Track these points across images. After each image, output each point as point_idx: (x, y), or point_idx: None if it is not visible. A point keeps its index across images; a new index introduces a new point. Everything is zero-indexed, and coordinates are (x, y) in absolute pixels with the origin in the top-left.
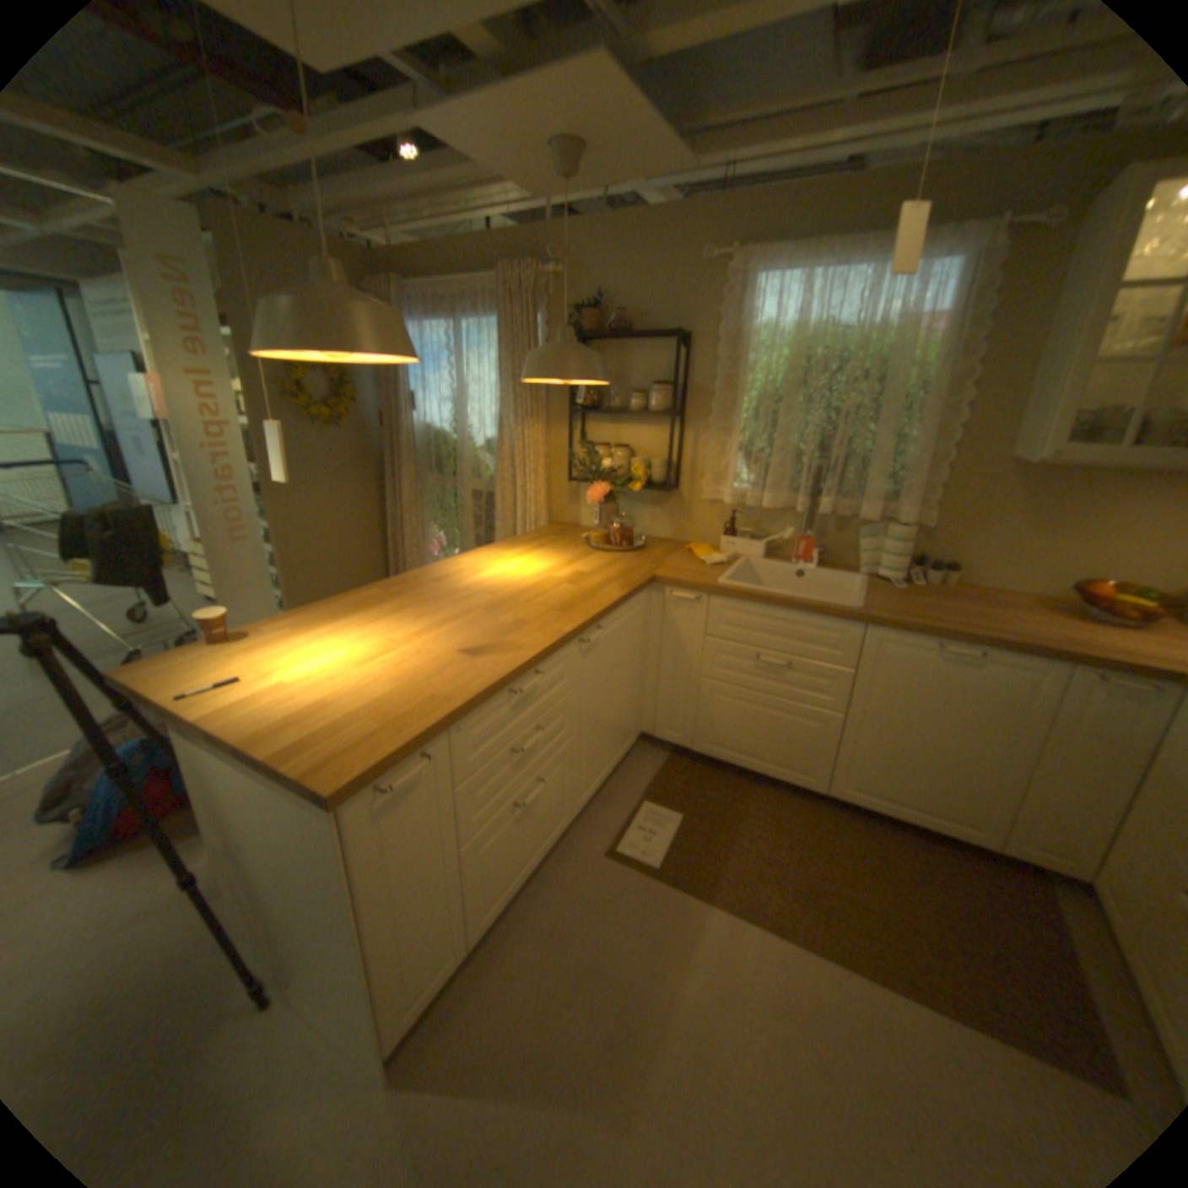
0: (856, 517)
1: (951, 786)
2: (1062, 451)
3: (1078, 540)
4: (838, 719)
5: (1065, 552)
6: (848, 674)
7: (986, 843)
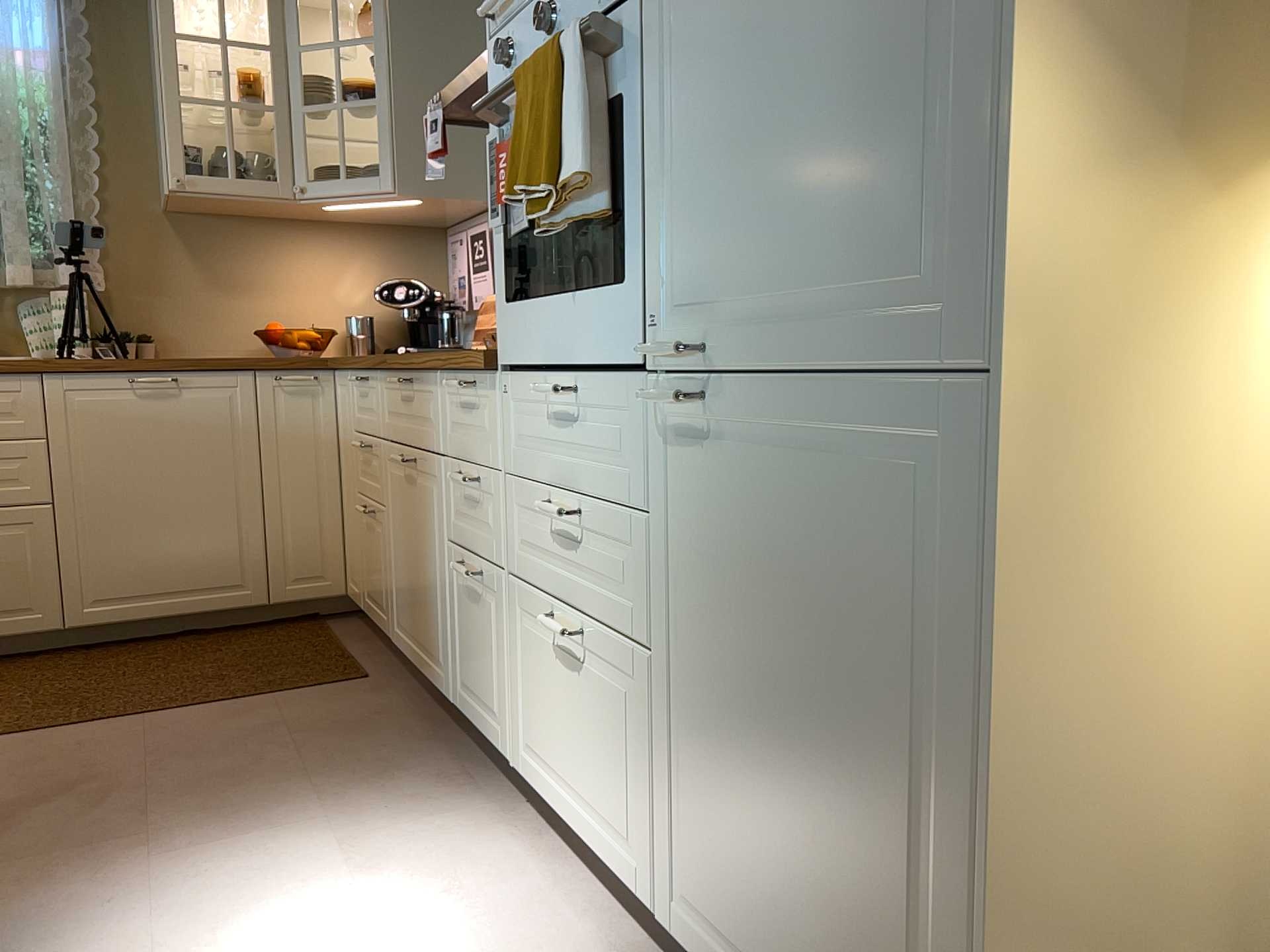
0: (9, 294)
1: (196, 545)
2: (184, 182)
3: (251, 296)
4: (45, 511)
5: (244, 309)
6: (39, 446)
7: (250, 598)
